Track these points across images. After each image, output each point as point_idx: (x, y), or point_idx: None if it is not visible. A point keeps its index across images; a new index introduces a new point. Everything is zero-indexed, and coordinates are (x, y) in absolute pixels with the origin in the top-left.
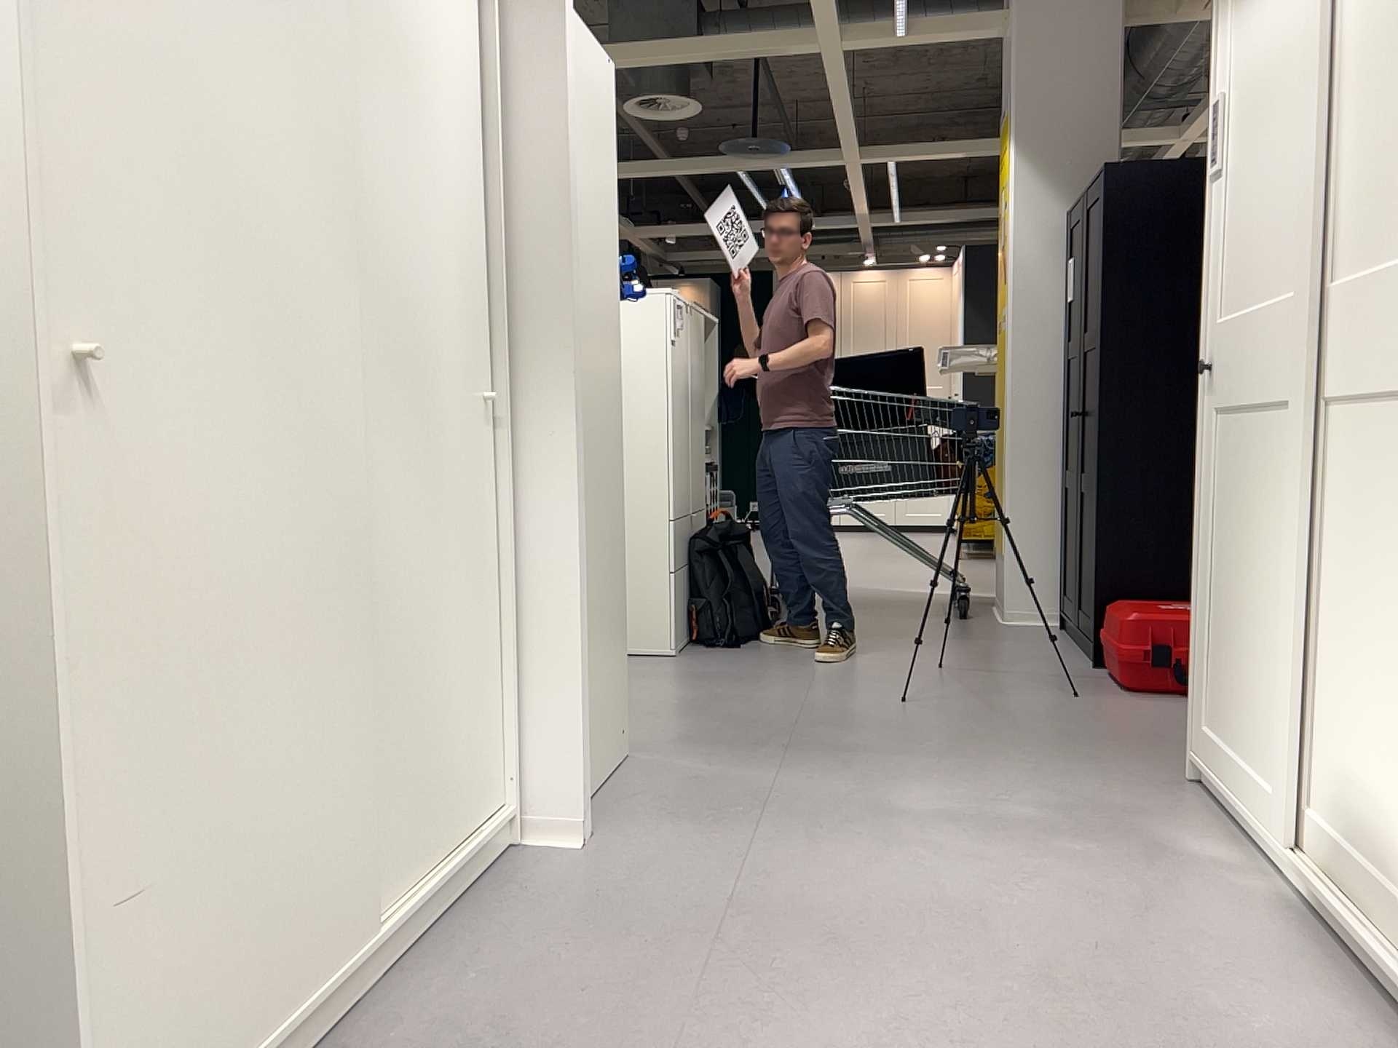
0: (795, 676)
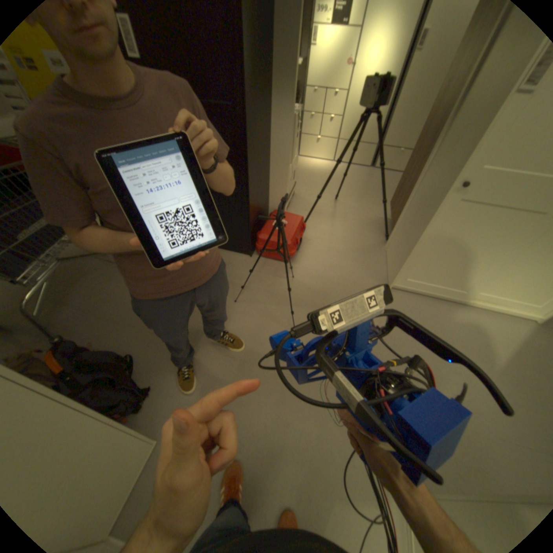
0: (241, 371)
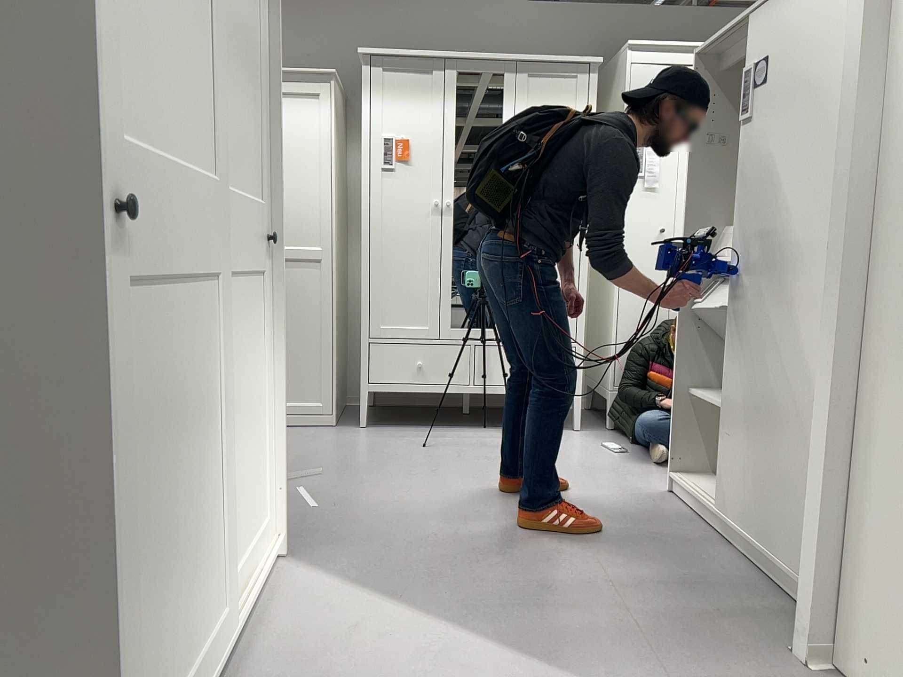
0: None
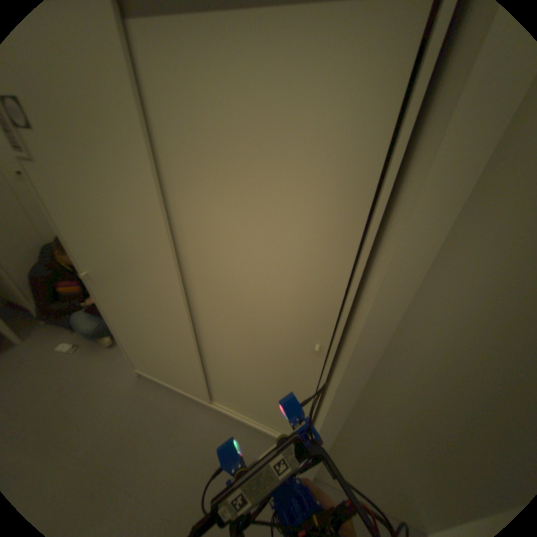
0: None
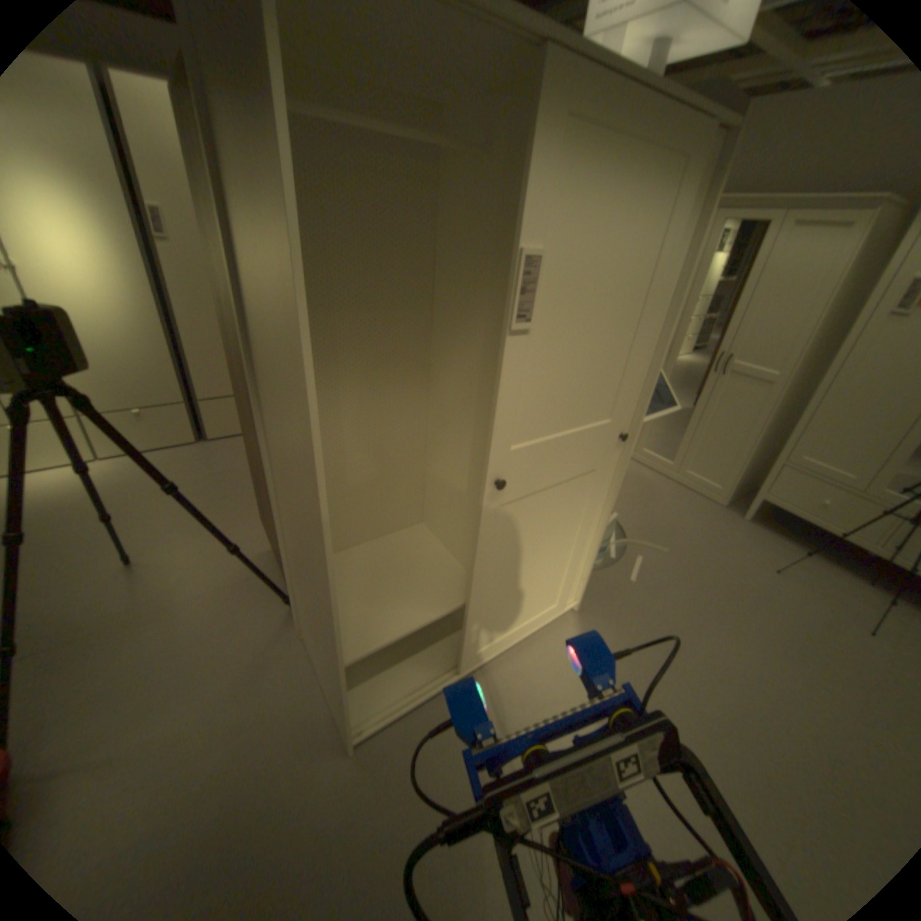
0: None
